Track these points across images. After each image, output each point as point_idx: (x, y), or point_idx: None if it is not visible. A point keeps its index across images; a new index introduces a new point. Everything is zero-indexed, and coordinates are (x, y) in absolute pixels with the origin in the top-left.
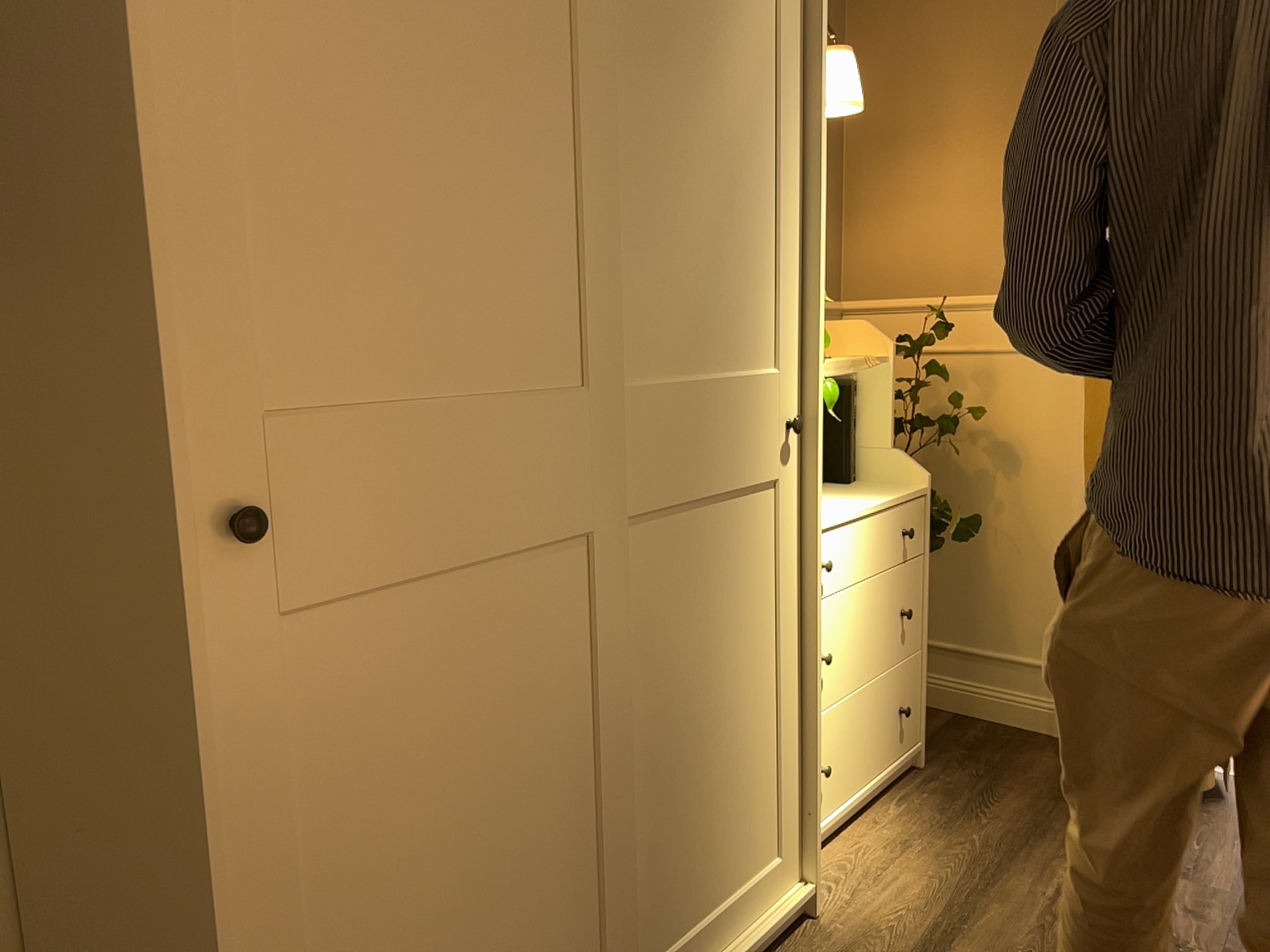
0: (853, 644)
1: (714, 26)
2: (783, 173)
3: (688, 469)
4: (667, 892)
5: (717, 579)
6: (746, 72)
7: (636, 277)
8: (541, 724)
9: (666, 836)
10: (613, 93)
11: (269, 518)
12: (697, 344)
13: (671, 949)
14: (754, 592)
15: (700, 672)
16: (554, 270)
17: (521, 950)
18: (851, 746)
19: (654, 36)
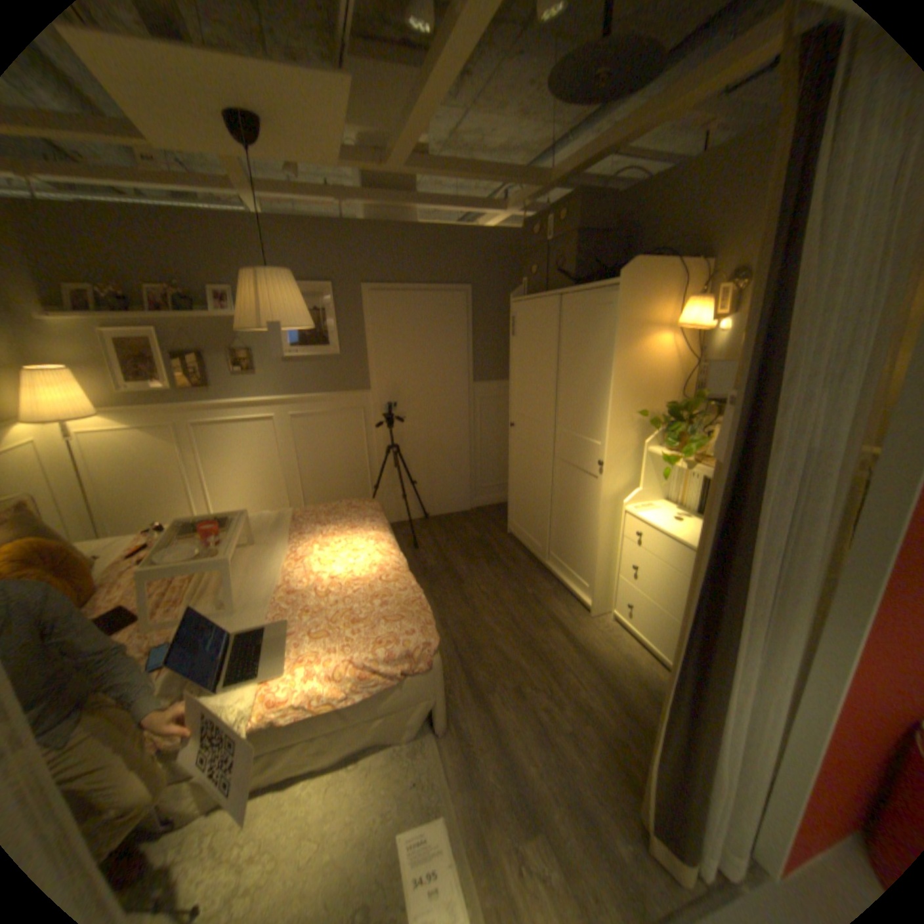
0: (661, 589)
1: (588, 338)
2: (609, 379)
3: (569, 455)
4: (558, 548)
5: (577, 489)
6: (598, 348)
7: (563, 404)
8: (536, 480)
9: (559, 535)
10: (559, 363)
11: (510, 424)
12: (576, 425)
13: (557, 561)
14: (588, 504)
15: (570, 508)
16: (543, 399)
17: (531, 515)
18: (655, 629)
19: (571, 346)
